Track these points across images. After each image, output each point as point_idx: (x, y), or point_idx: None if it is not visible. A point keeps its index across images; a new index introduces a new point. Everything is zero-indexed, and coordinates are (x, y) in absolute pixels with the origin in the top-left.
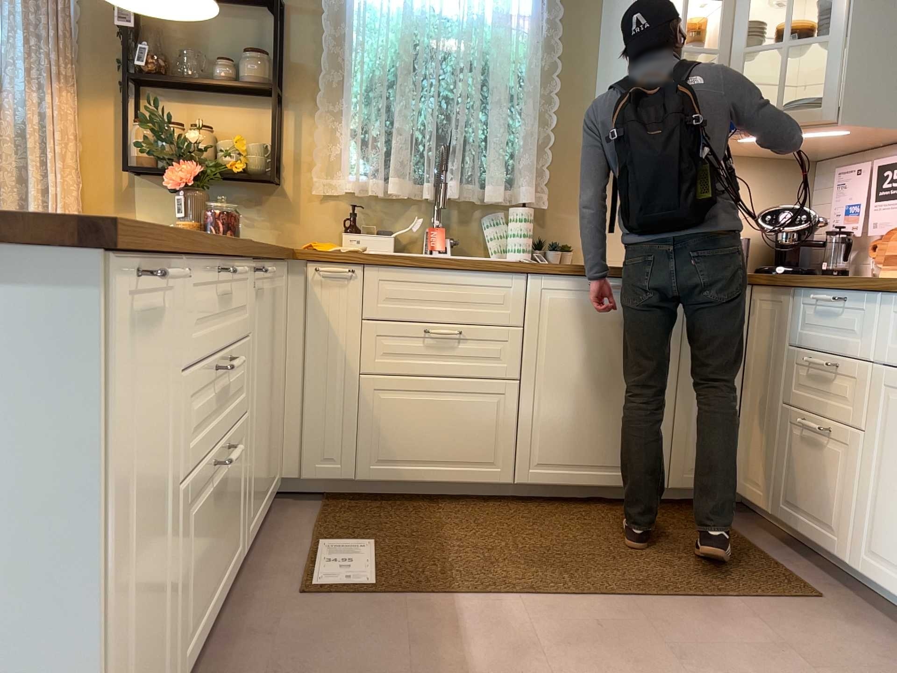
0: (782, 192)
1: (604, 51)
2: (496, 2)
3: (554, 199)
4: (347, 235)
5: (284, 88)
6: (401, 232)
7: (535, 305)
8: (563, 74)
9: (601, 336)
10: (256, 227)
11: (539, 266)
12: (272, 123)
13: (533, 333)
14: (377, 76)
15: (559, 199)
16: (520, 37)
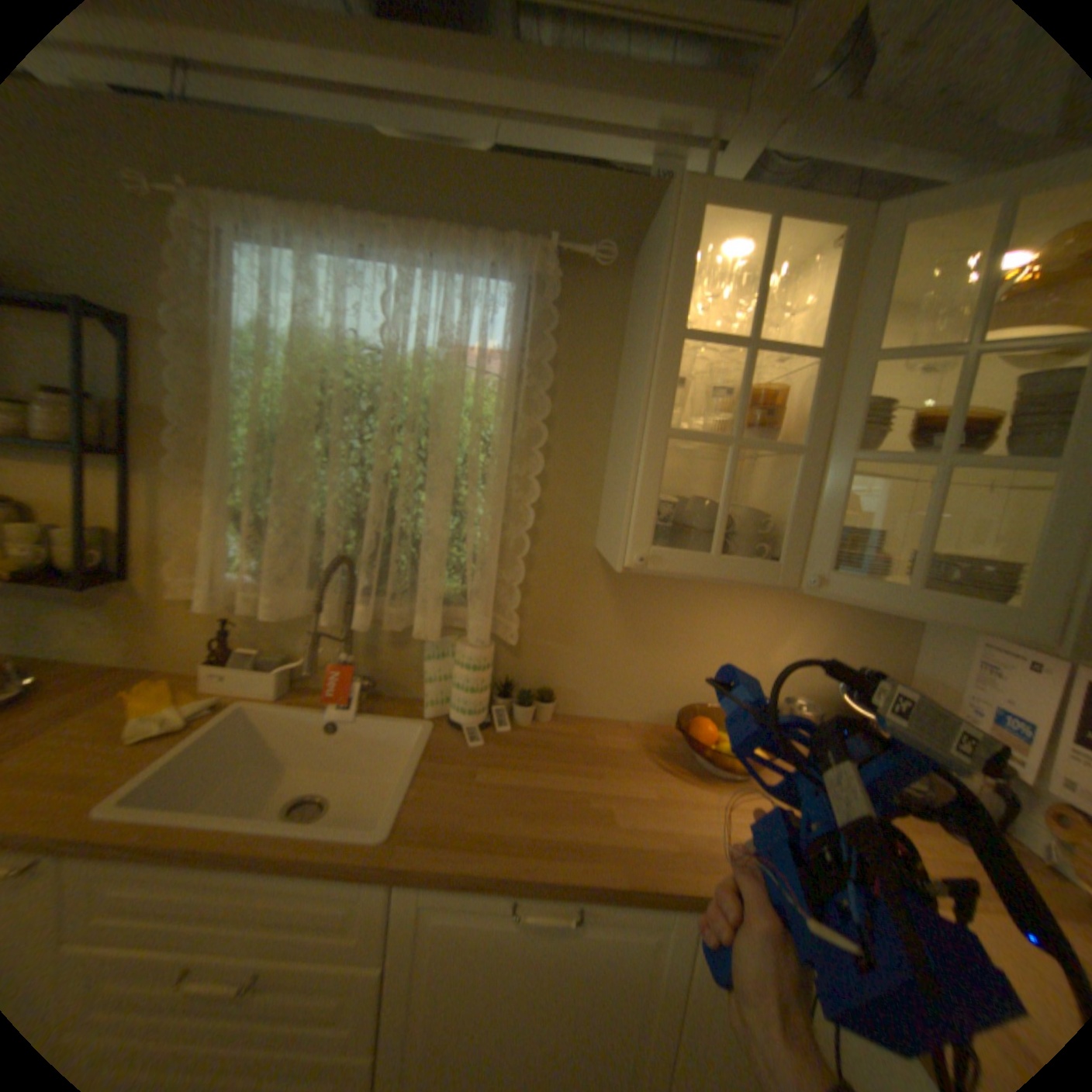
0: (876, 631)
1: (619, 413)
2: (444, 329)
3: (532, 623)
4: (201, 671)
5: (124, 440)
6: (286, 670)
7: (401, 941)
8: (556, 442)
9: (529, 998)
10: (89, 638)
11: (406, 881)
12: (109, 491)
13: (397, 987)
14: (250, 436)
15: (540, 624)
16: (479, 387)
